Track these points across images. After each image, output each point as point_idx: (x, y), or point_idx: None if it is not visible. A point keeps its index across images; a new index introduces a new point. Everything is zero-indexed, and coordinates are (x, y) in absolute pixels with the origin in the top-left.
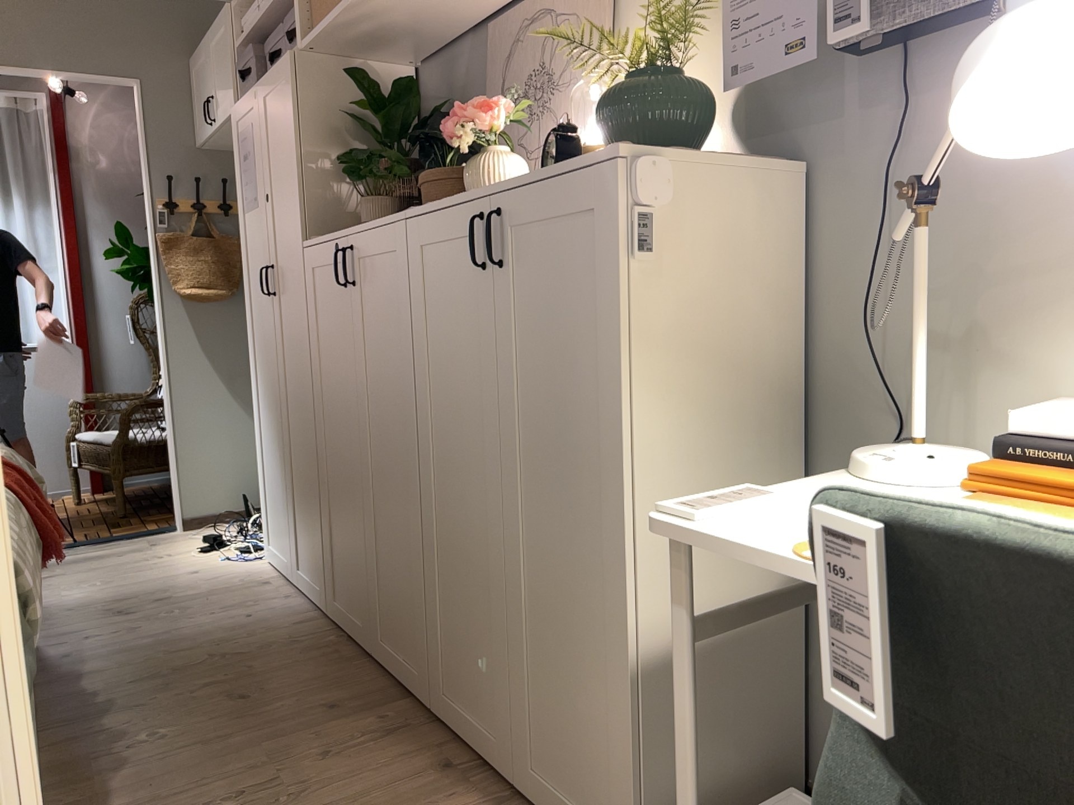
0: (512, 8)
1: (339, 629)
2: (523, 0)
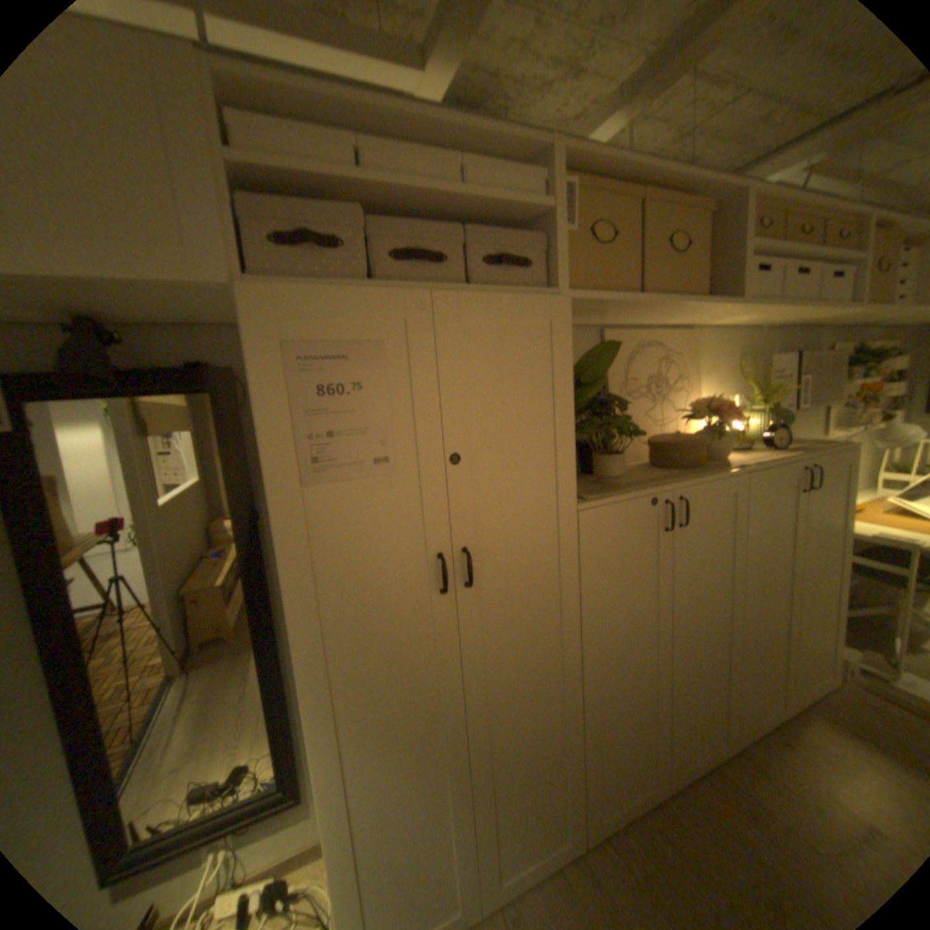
0: (624, 327)
1: (607, 837)
2: (630, 326)
